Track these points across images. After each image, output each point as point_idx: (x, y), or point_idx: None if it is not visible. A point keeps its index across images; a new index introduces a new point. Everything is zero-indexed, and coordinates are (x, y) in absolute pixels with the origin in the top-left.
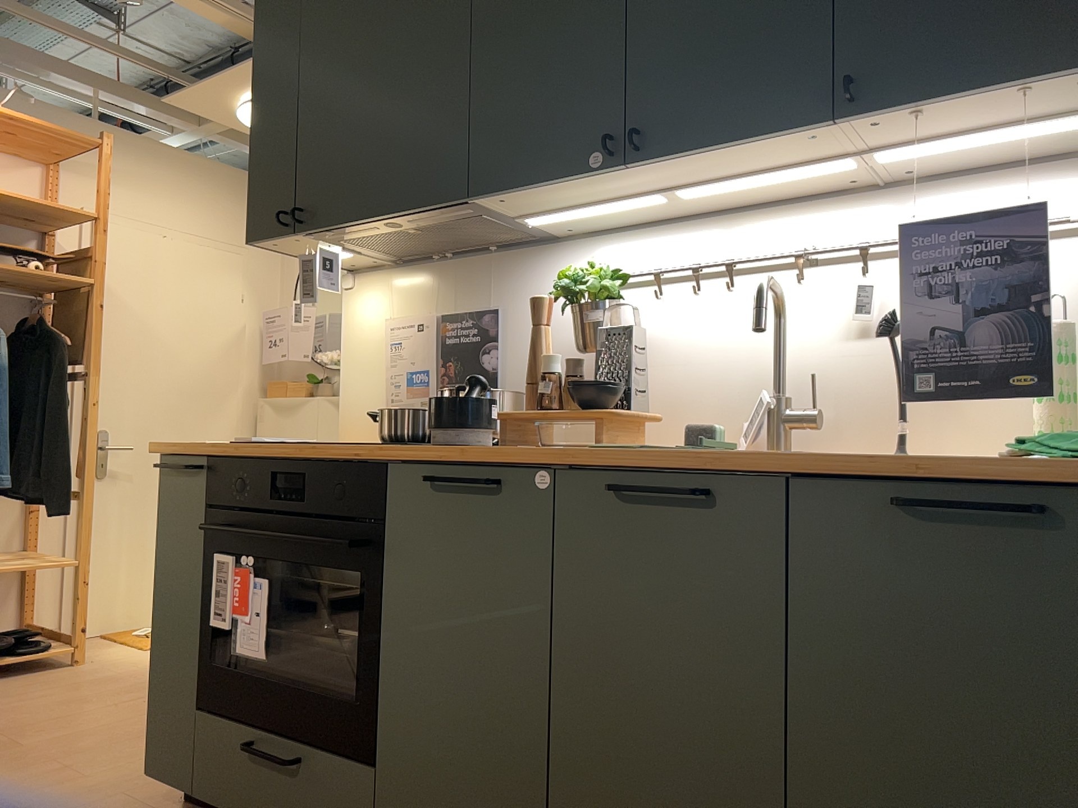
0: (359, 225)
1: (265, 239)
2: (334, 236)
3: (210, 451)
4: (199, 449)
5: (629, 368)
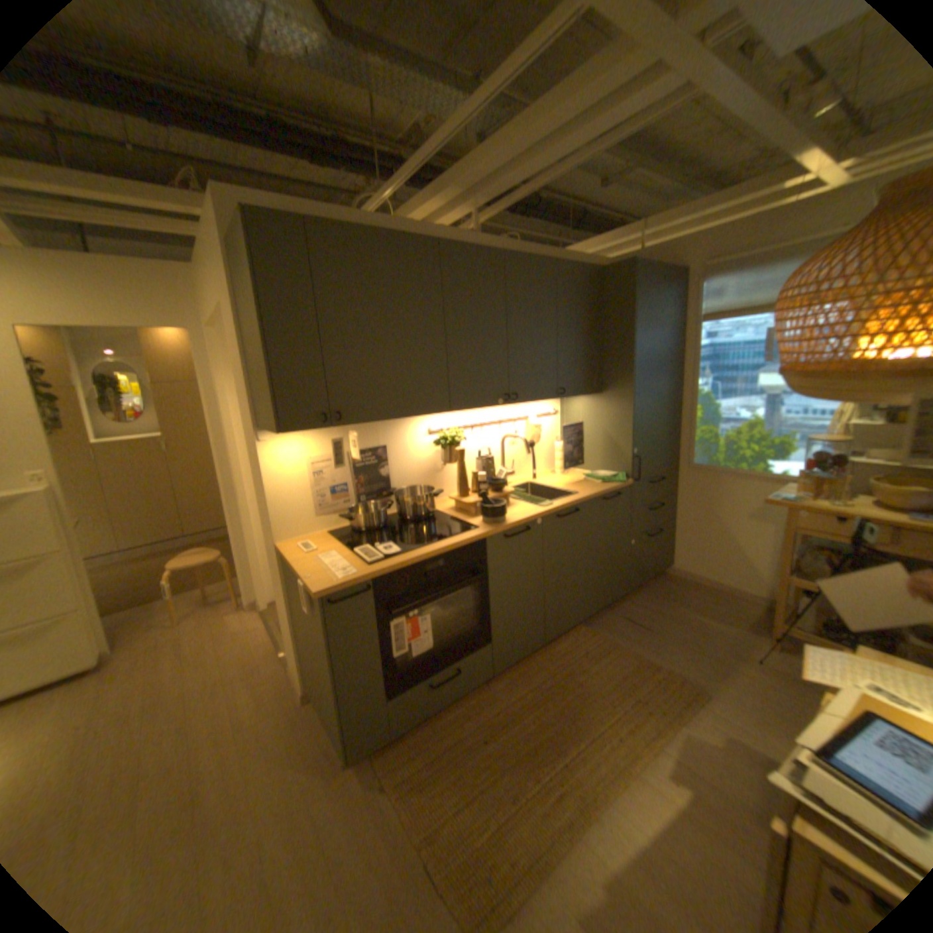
0: (377, 422)
1: (294, 431)
2: (348, 426)
3: (370, 575)
4: (371, 577)
5: (489, 471)
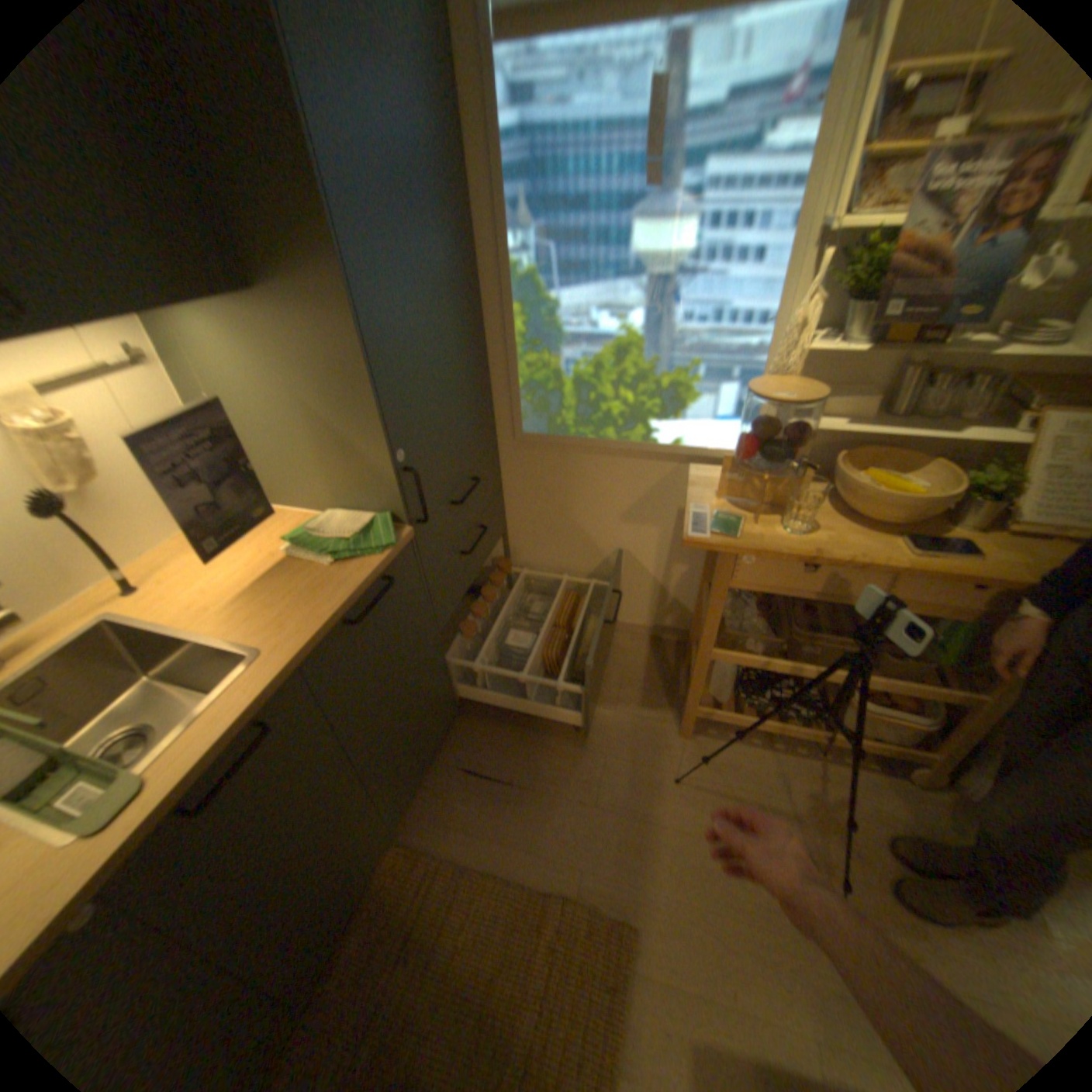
0: None
1: None
2: None
3: None
4: None
5: None
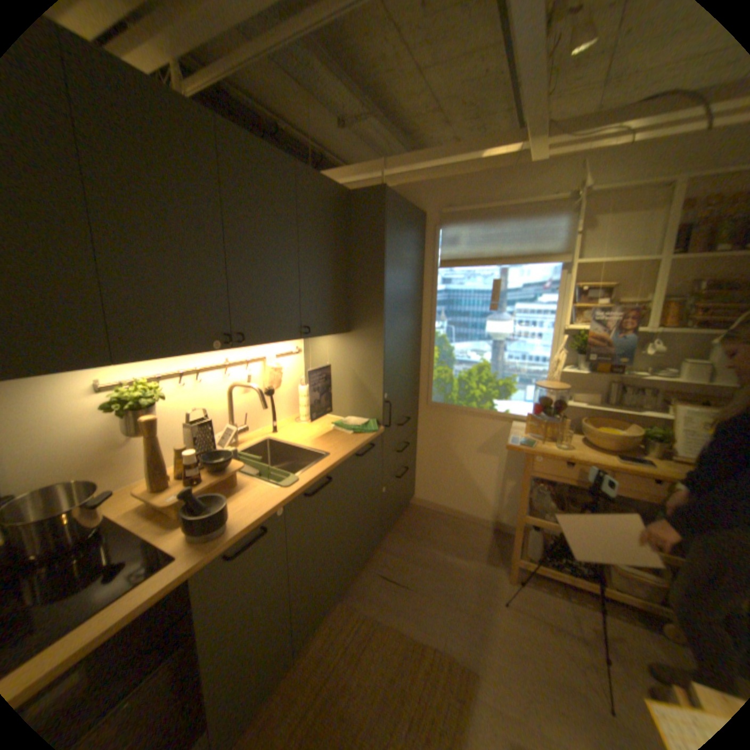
0: None
1: None
2: None
3: None
4: None
5: (207, 440)
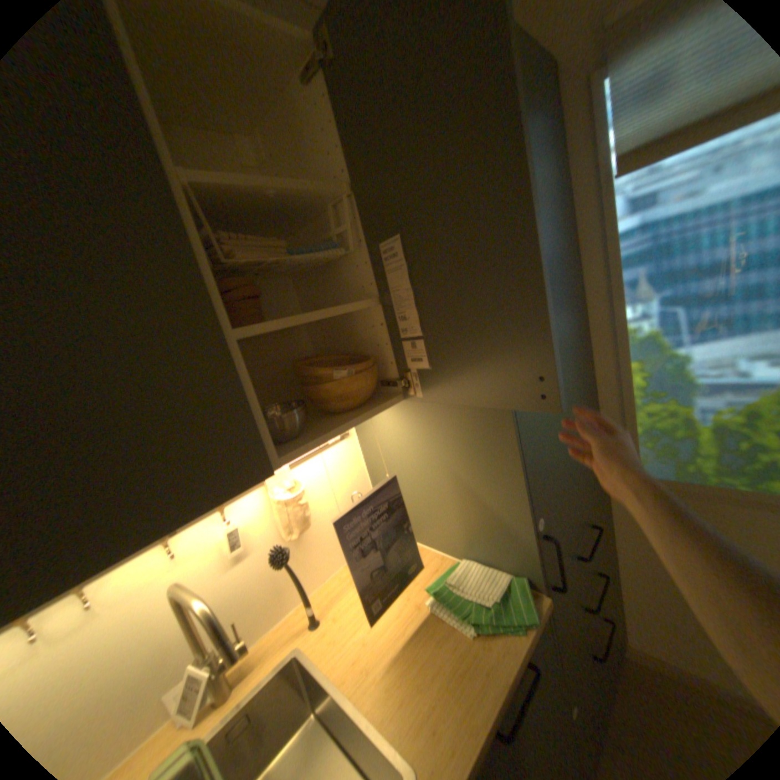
0: None
1: None
2: None
3: None
4: None
5: None
